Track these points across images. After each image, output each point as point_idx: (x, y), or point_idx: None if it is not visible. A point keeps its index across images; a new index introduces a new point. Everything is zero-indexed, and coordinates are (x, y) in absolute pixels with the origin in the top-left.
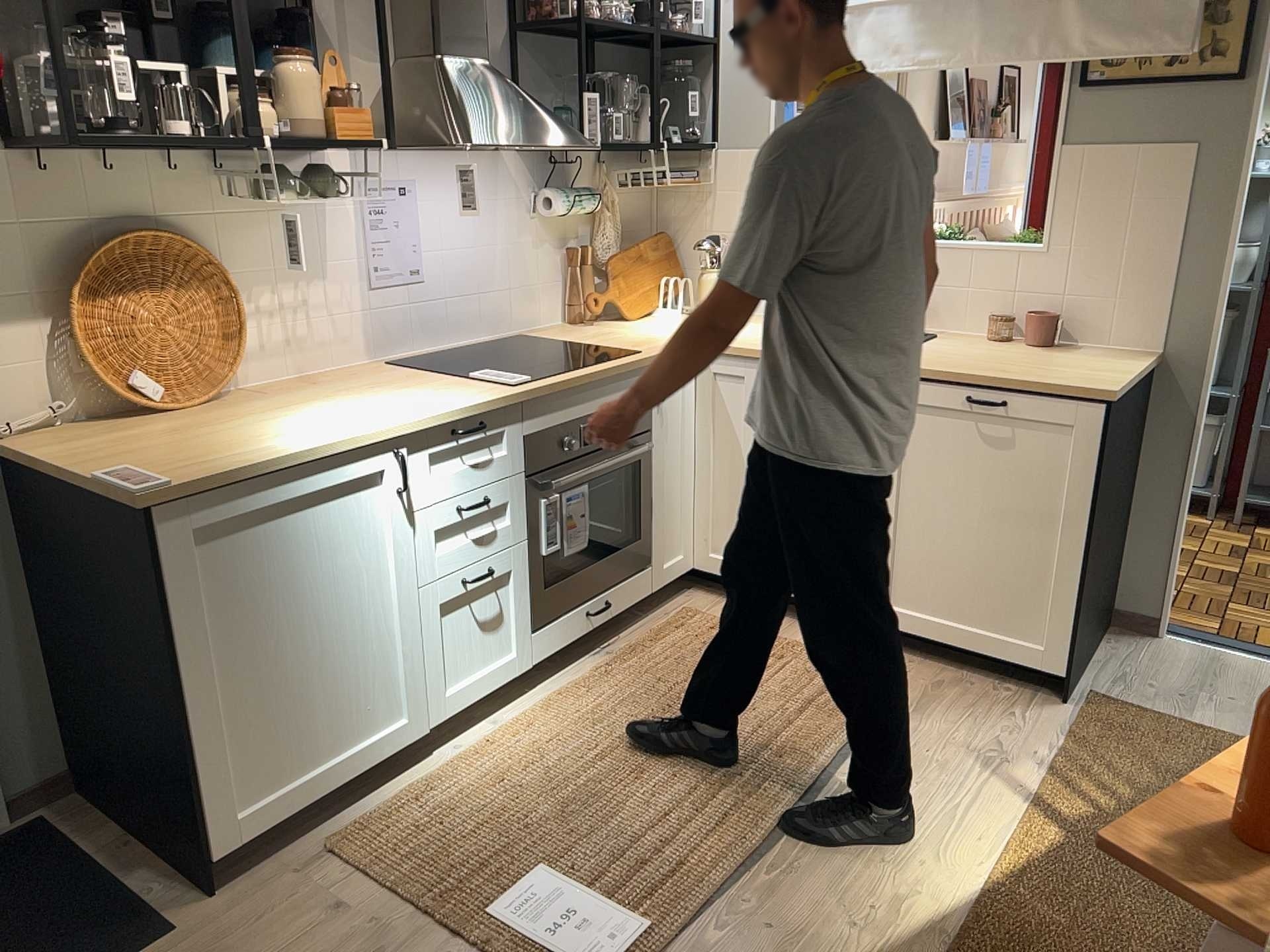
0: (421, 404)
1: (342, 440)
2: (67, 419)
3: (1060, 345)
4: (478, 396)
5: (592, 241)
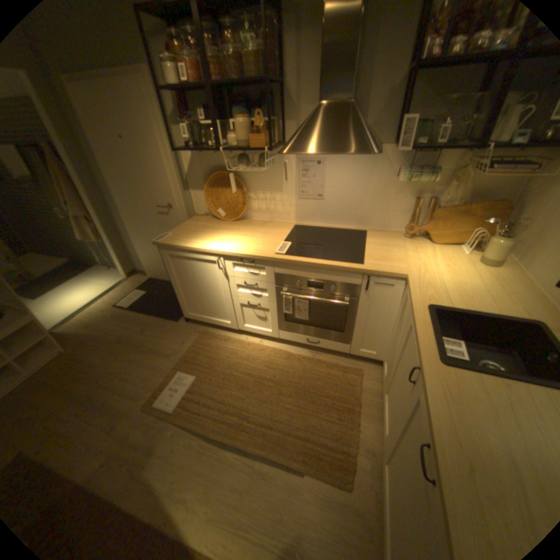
0: (242, 246)
1: (200, 248)
2: (209, 214)
3: None
4: (257, 252)
5: (444, 195)
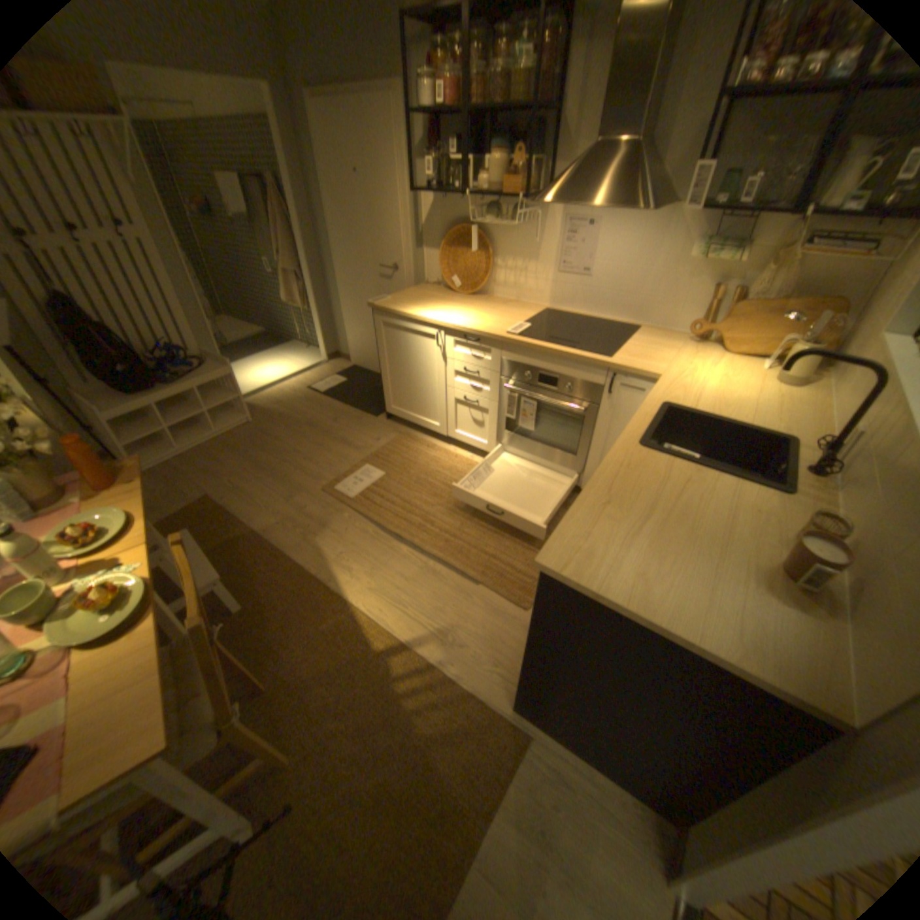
0: (470, 321)
1: (420, 316)
2: (442, 284)
3: (805, 593)
4: (485, 328)
5: (759, 286)
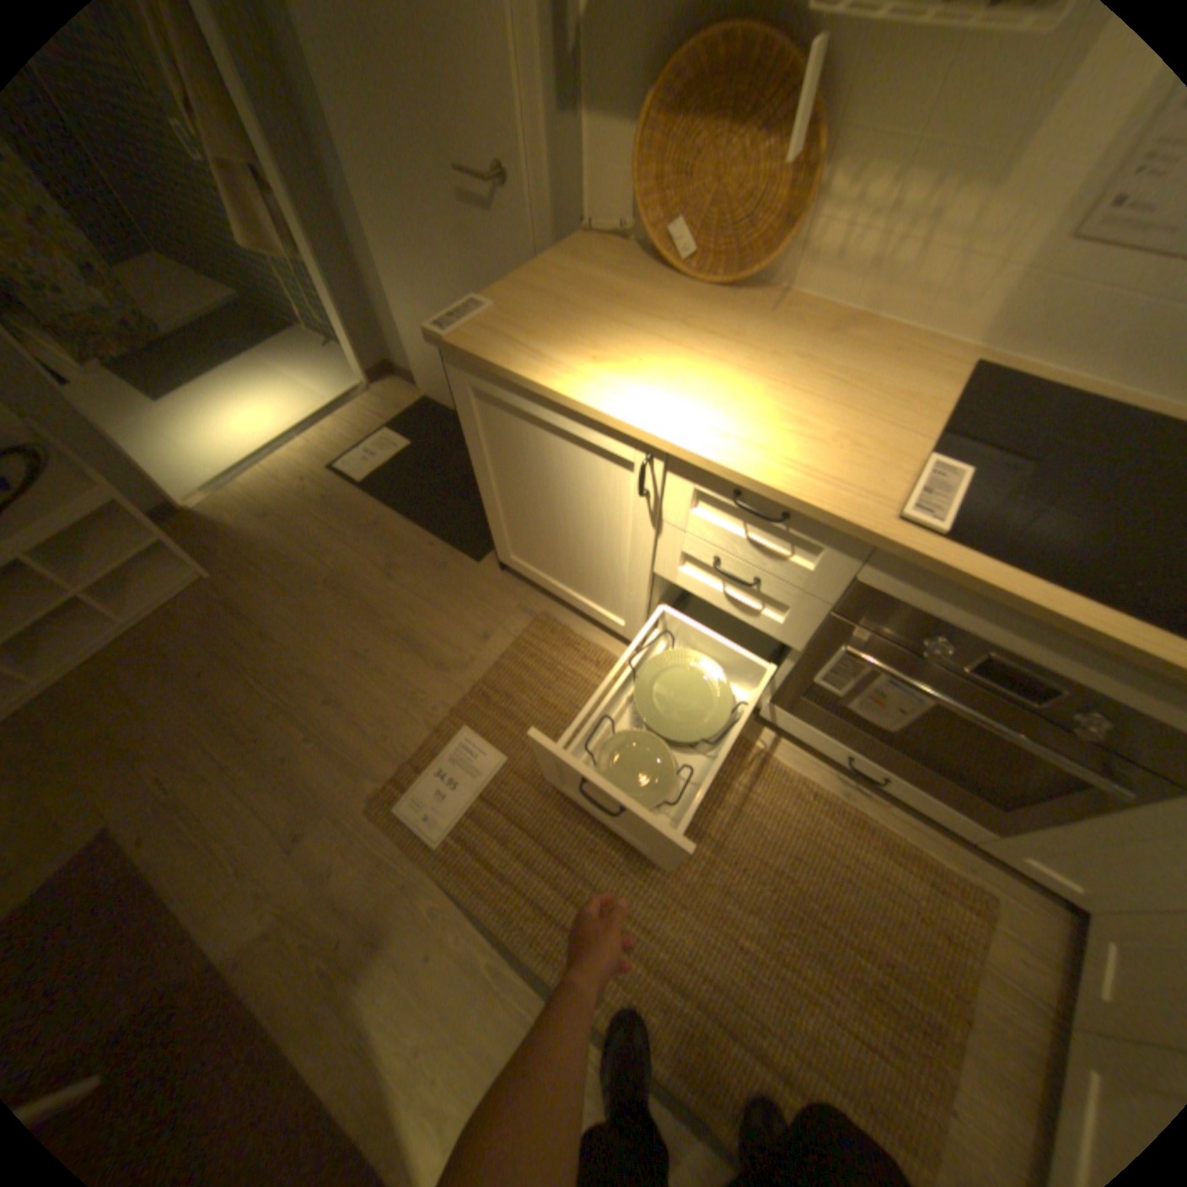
0: (759, 434)
1: (590, 402)
2: (636, 235)
3: None
4: (821, 483)
5: None
